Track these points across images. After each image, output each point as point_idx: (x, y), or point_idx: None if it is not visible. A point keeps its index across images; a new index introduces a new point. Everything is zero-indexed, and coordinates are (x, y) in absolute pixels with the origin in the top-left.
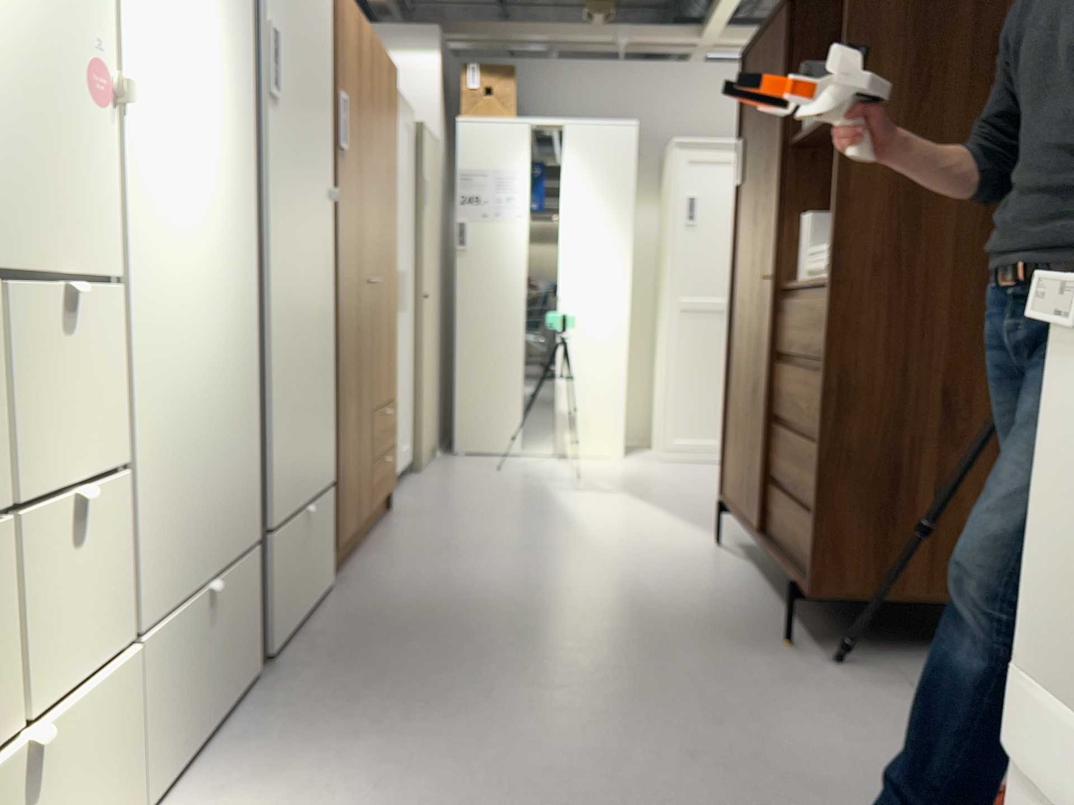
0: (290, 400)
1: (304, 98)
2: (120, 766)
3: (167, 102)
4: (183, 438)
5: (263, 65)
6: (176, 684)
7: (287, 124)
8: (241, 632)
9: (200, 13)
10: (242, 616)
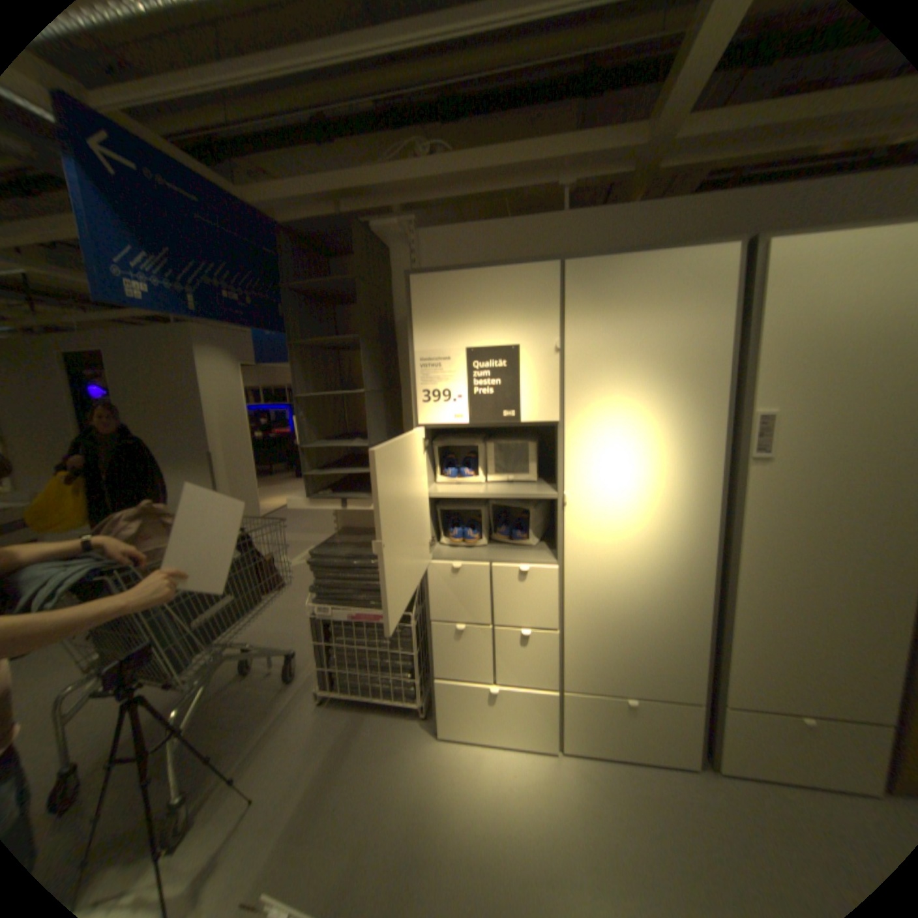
0: (781, 644)
1: (852, 440)
2: (552, 728)
3: (610, 494)
4: (614, 632)
5: (753, 441)
6: (596, 724)
7: (800, 468)
8: (675, 739)
9: (652, 443)
10: (677, 733)
